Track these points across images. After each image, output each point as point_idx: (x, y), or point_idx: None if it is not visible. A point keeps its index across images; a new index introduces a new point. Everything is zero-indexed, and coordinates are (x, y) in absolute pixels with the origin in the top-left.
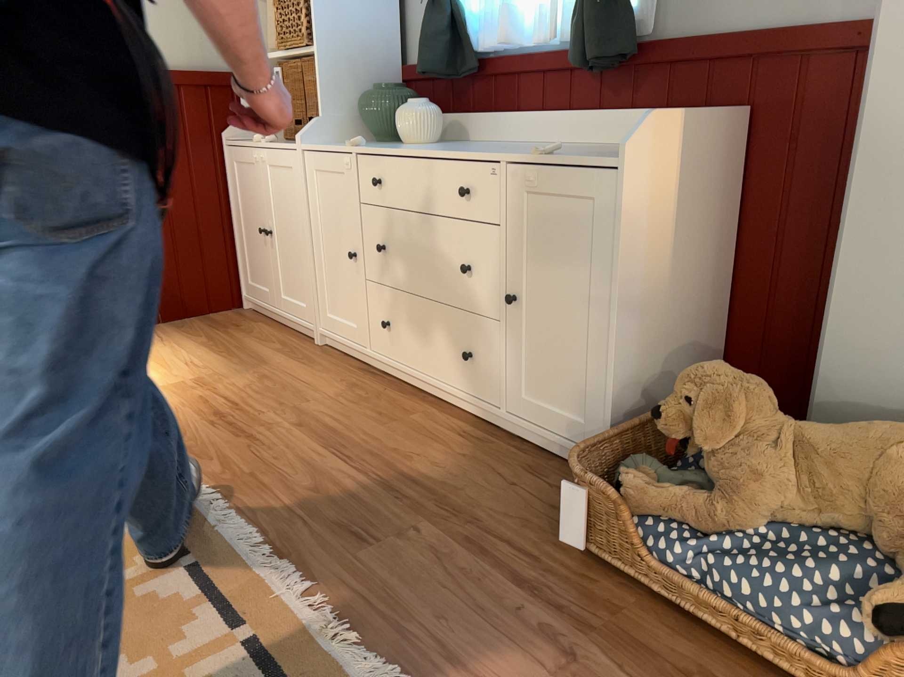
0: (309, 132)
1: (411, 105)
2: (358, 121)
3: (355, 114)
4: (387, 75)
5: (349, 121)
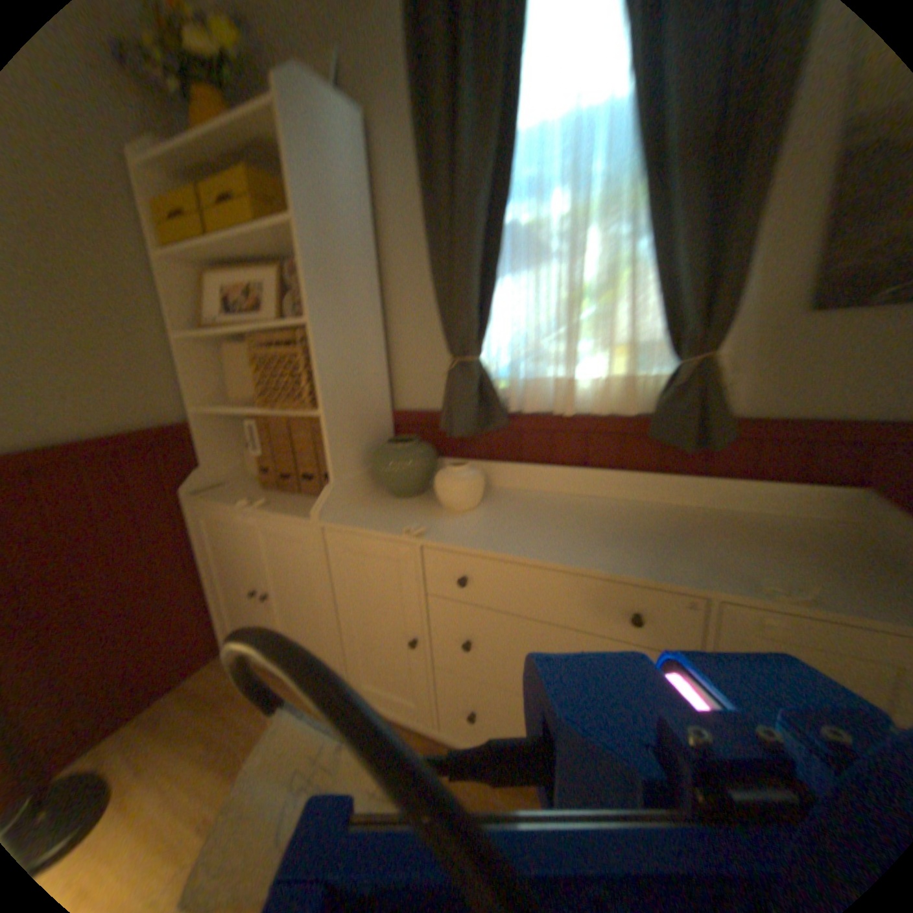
0: (328, 501)
1: (461, 470)
2: (369, 471)
3: (364, 465)
4: (385, 418)
5: (362, 475)
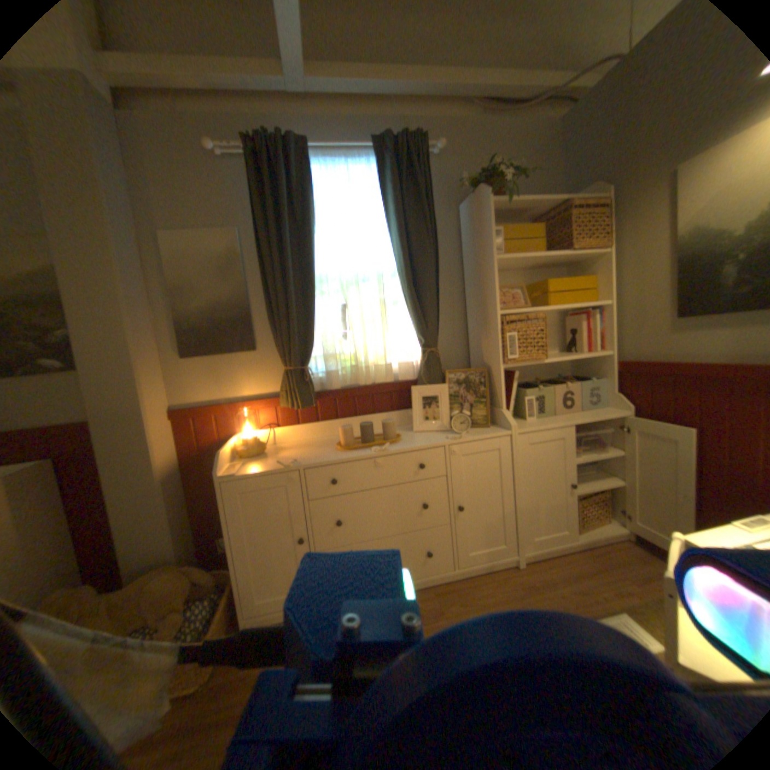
0: None
1: None
2: None
3: None
4: None
5: None
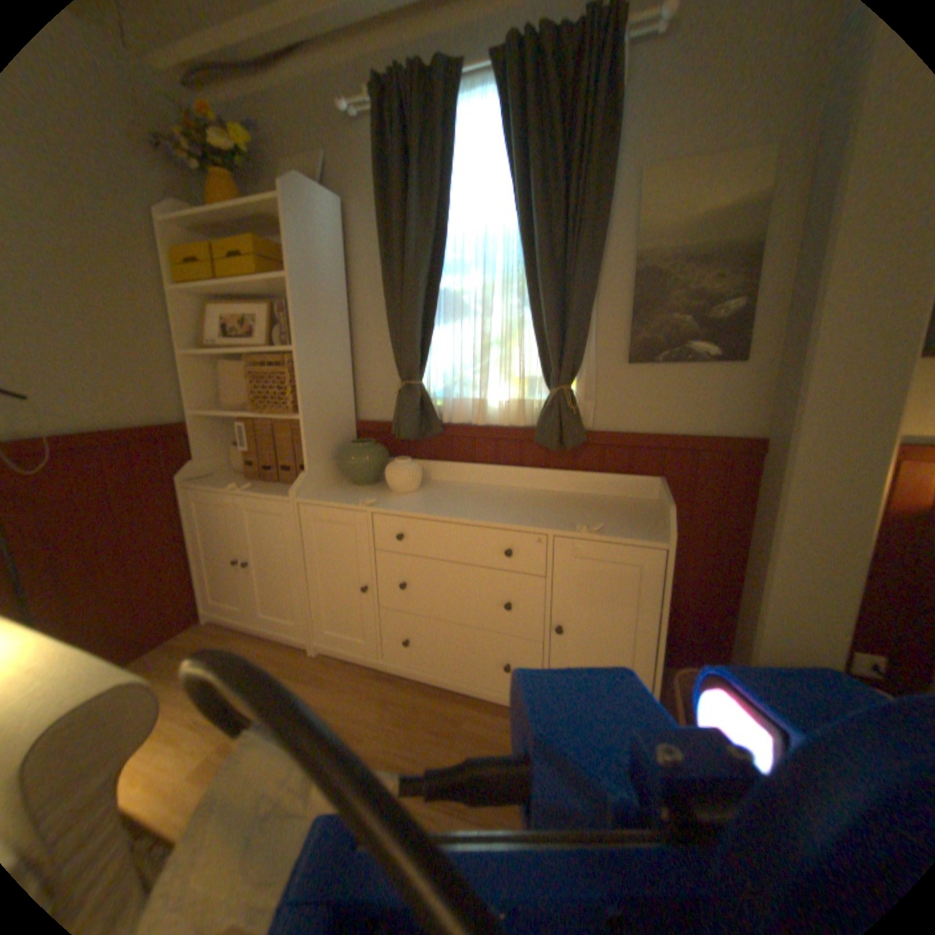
0: (301, 485)
1: (403, 464)
2: (334, 467)
3: (330, 462)
4: (348, 427)
5: (328, 469)
